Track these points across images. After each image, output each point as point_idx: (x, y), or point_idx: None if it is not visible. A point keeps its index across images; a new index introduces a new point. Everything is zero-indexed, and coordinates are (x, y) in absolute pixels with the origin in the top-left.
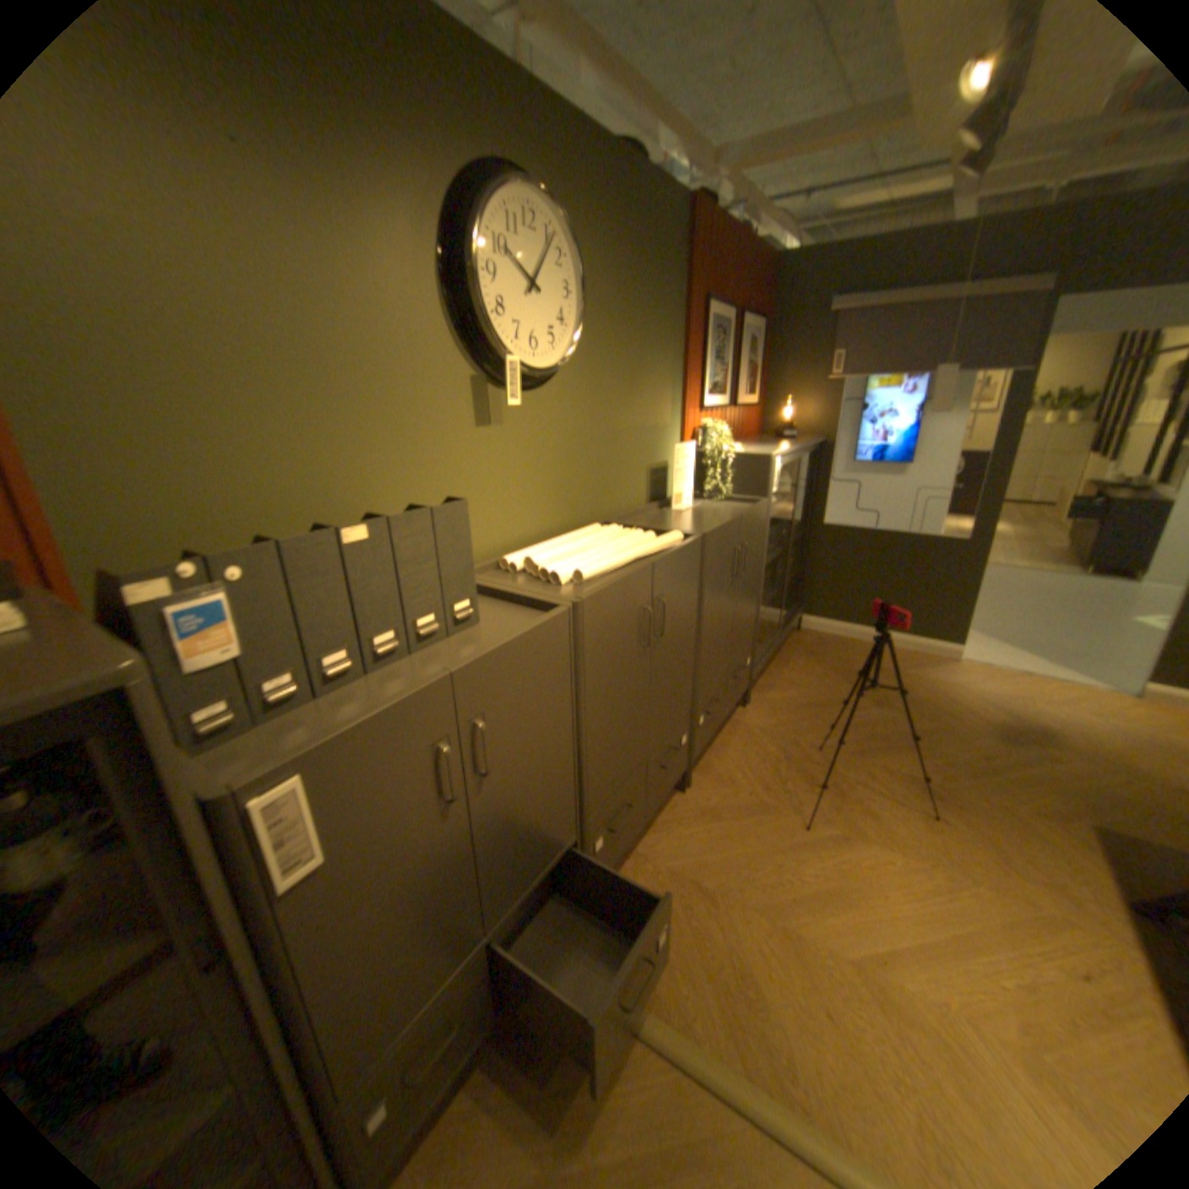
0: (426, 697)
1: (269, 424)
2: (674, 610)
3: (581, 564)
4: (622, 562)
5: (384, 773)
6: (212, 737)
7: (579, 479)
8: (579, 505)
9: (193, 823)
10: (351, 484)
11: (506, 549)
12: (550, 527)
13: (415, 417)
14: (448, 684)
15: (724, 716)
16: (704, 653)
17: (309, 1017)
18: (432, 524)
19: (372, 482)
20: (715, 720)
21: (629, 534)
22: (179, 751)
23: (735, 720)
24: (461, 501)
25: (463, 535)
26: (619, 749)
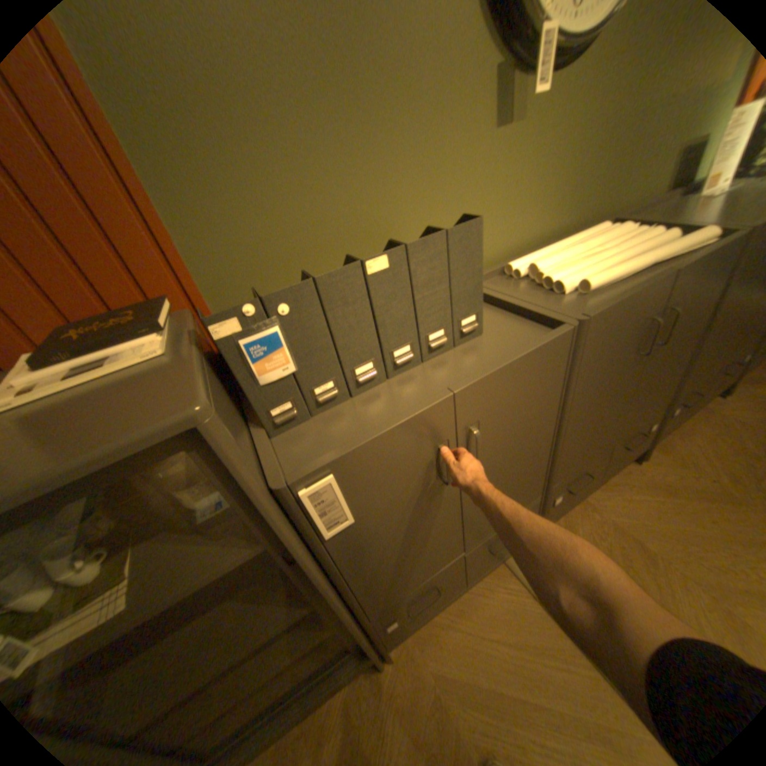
0: (431, 413)
1: (316, 157)
2: (686, 316)
3: (588, 271)
4: (637, 268)
5: (396, 467)
6: (286, 423)
7: (596, 172)
8: (591, 201)
9: (265, 501)
10: (382, 206)
11: (511, 253)
12: (556, 228)
13: (438, 127)
14: (450, 402)
15: (701, 407)
16: (703, 354)
17: (351, 589)
18: (446, 246)
19: (398, 202)
20: (691, 411)
21: (647, 232)
22: (266, 431)
23: (709, 408)
24: (475, 218)
25: (475, 253)
26: (592, 438)
